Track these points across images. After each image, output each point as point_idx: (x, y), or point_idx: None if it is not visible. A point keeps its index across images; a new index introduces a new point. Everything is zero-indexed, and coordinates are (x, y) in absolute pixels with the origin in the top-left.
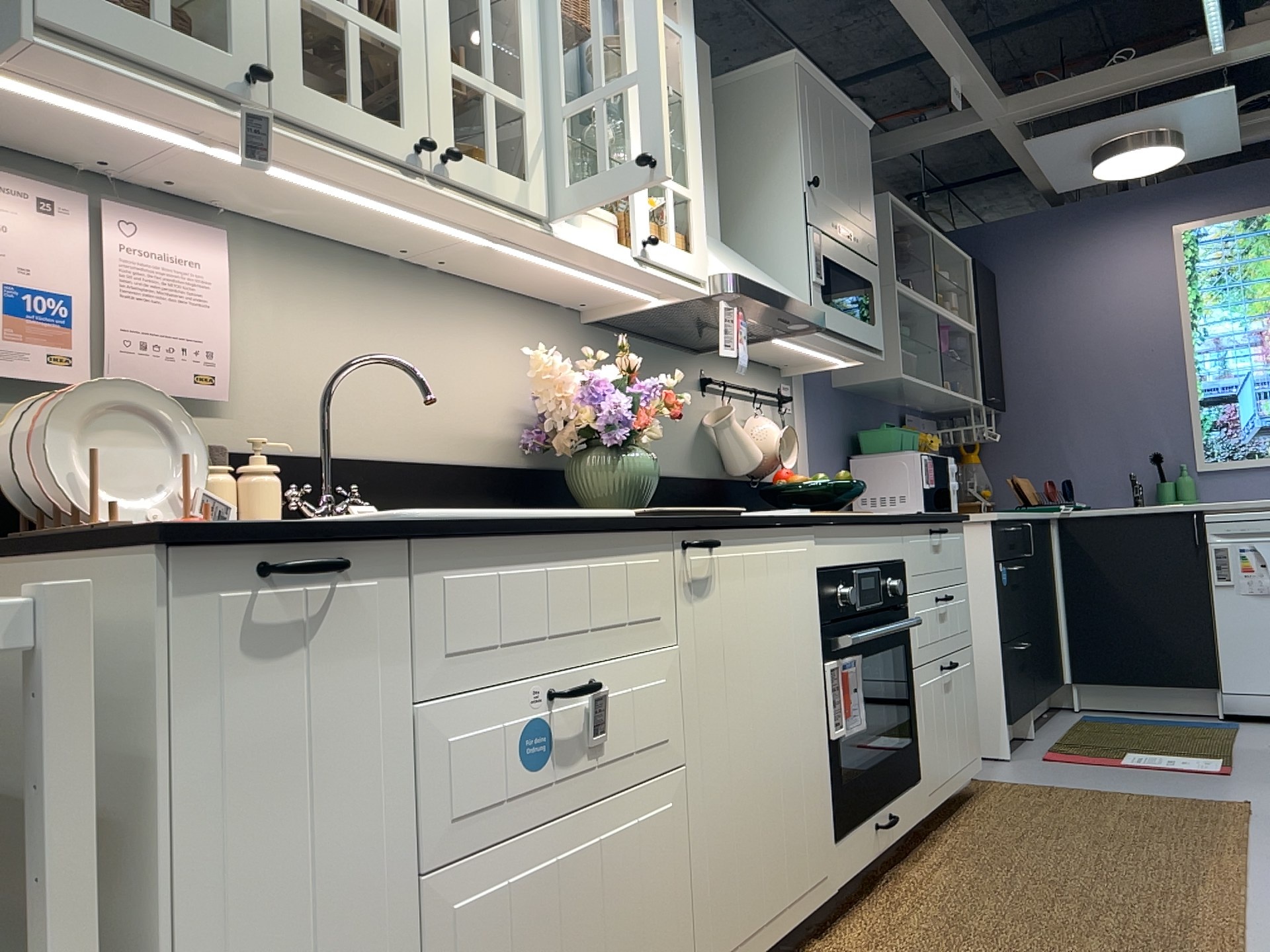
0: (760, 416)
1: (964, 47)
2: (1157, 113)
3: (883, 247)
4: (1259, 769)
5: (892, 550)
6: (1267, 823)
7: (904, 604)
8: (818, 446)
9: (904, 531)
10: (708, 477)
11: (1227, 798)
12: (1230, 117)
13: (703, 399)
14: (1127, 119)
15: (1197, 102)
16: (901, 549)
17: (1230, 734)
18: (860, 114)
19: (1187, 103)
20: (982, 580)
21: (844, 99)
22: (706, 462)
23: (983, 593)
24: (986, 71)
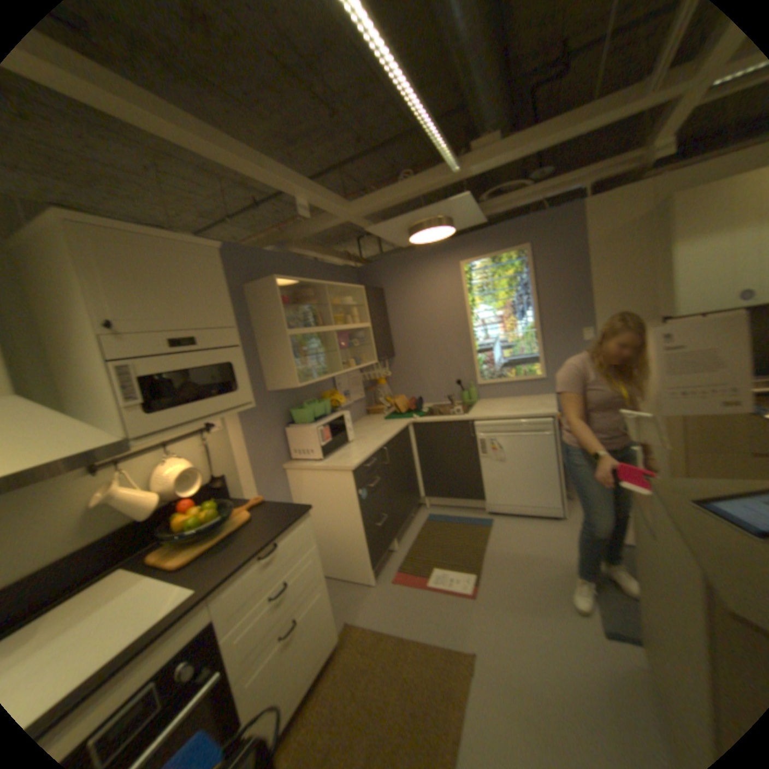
0: (170, 460)
1: (292, 178)
2: (433, 210)
3: (277, 310)
4: (490, 592)
5: (182, 640)
6: (476, 702)
7: (210, 659)
8: (253, 436)
9: (207, 603)
10: (106, 534)
11: (465, 649)
12: (475, 209)
13: (90, 482)
14: (417, 214)
15: (452, 204)
16: (201, 623)
17: (486, 539)
18: (198, 241)
19: (447, 204)
20: (351, 501)
21: (168, 235)
22: (103, 524)
23: (352, 508)
24: (325, 190)
